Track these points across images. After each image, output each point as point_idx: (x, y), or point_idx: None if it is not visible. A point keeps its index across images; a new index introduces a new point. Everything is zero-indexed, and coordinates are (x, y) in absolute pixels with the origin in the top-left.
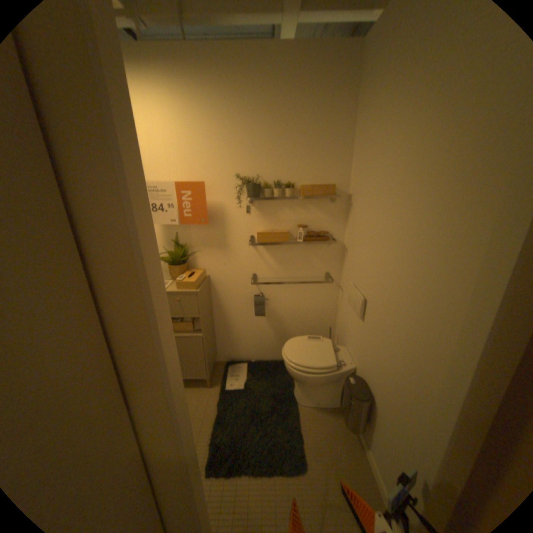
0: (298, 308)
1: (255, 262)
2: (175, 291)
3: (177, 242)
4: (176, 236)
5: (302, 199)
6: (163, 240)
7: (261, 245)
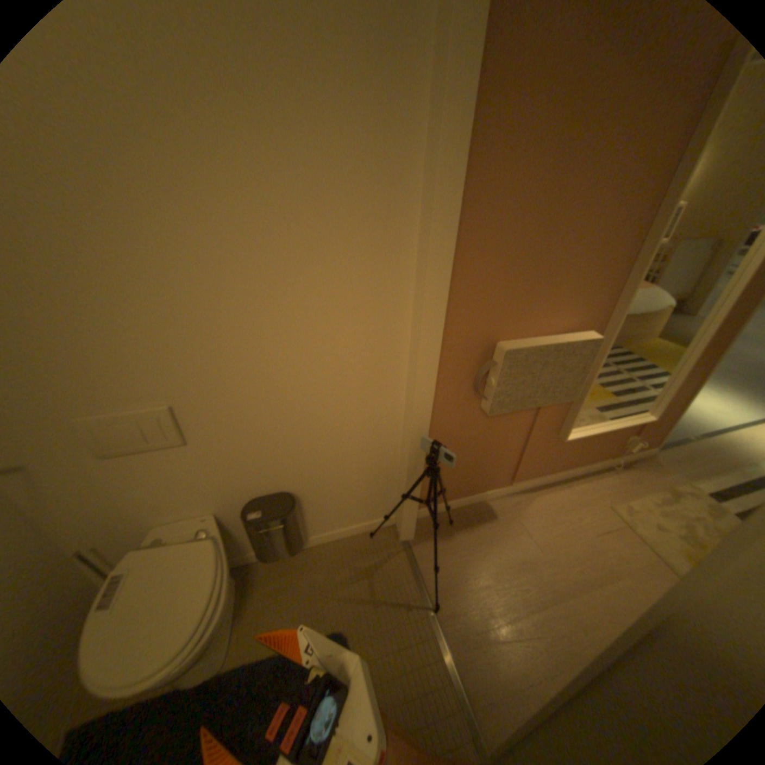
0: None
1: None
2: None
3: None
4: None
5: None
6: None
7: None
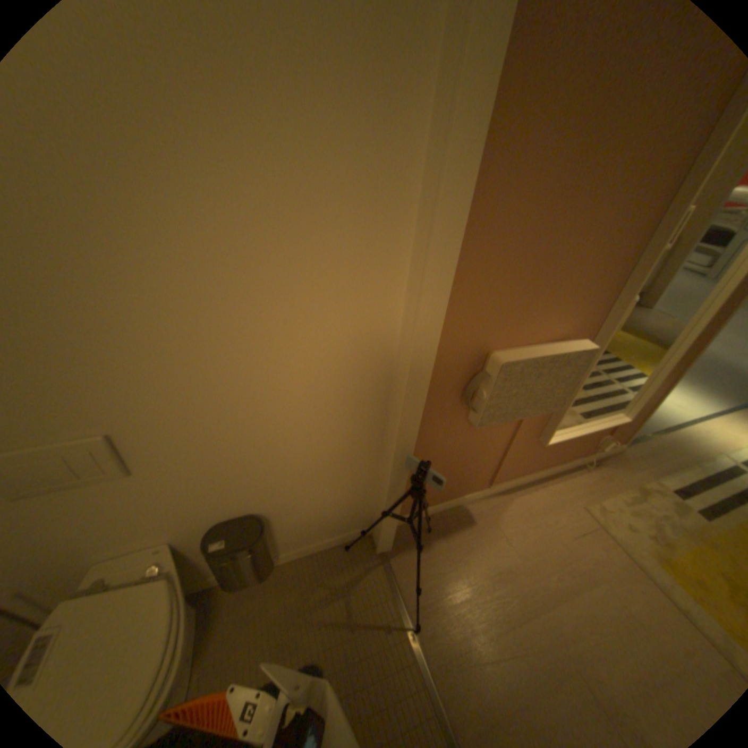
0: None
1: None
2: None
3: None
4: None
5: None
6: None
7: None
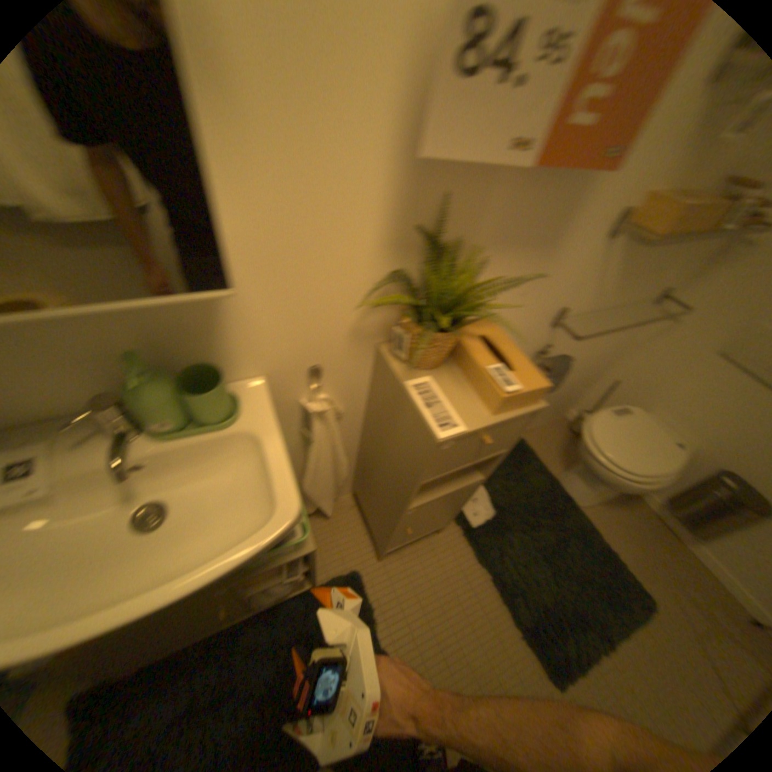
0: (583, 358)
1: (585, 279)
2: (493, 421)
3: (437, 231)
4: (443, 205)
5: None
6: (388, 224)
7: (627, 233)
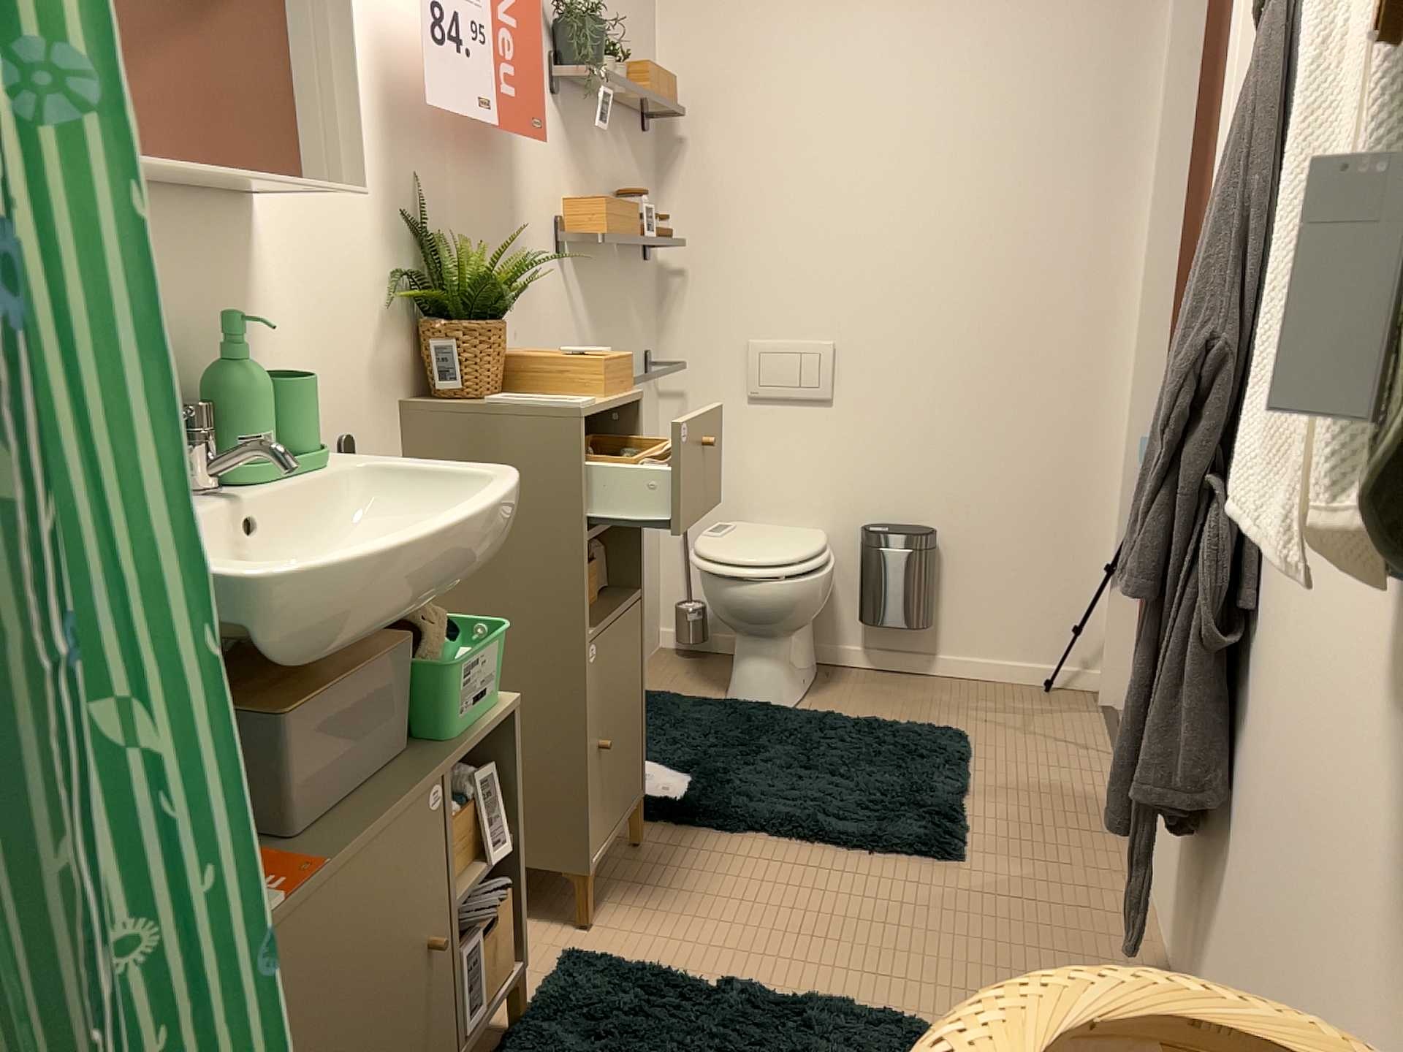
0: None
1: (566, 325)
2: (612, 401)
3: (426, 229)
4: (424, 199)
5: (617, 120)
6: (387, 215)
7: (574, 261)
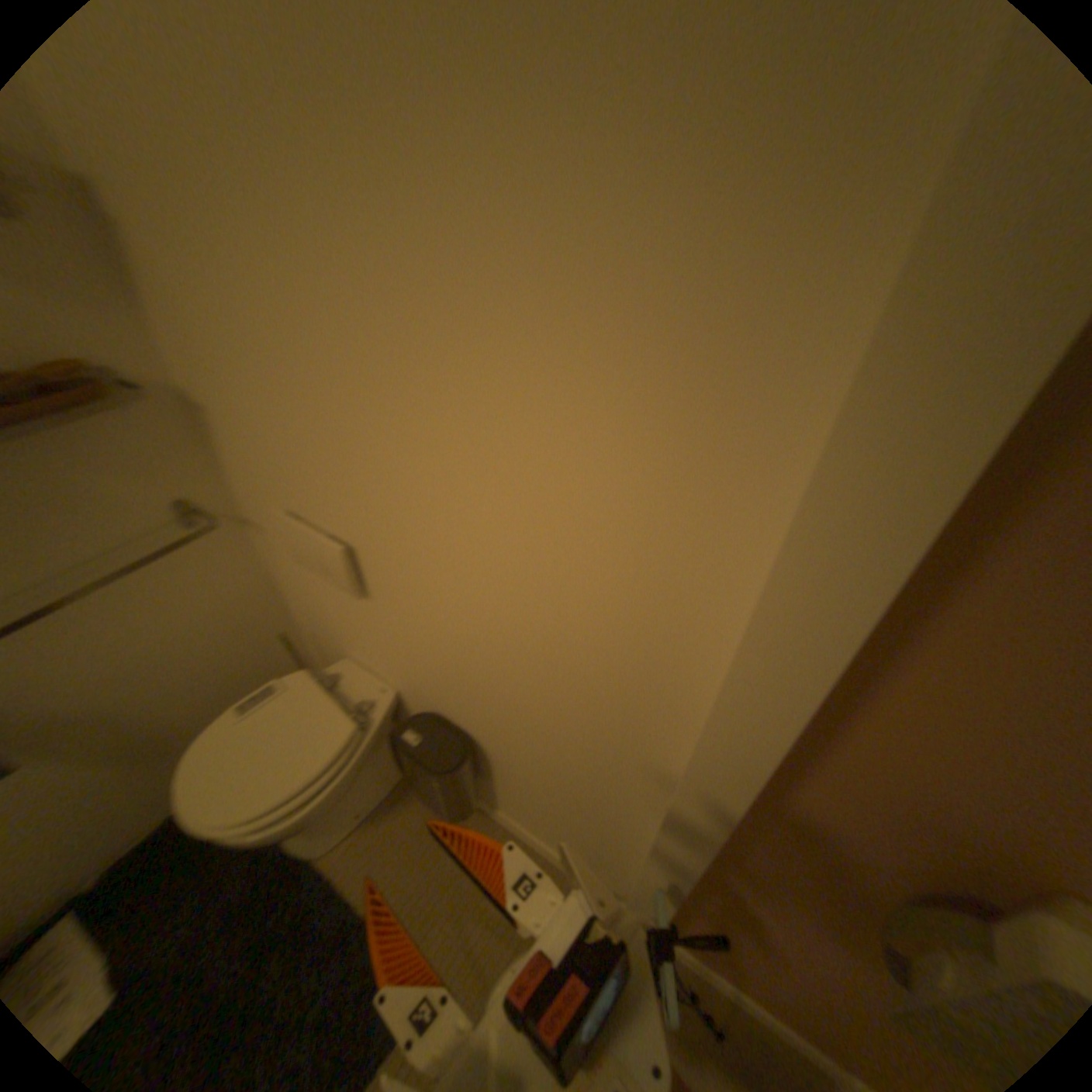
0: (137, 653)
1: None
2: None
3: None
4: None
5: None
6: None
7: None
